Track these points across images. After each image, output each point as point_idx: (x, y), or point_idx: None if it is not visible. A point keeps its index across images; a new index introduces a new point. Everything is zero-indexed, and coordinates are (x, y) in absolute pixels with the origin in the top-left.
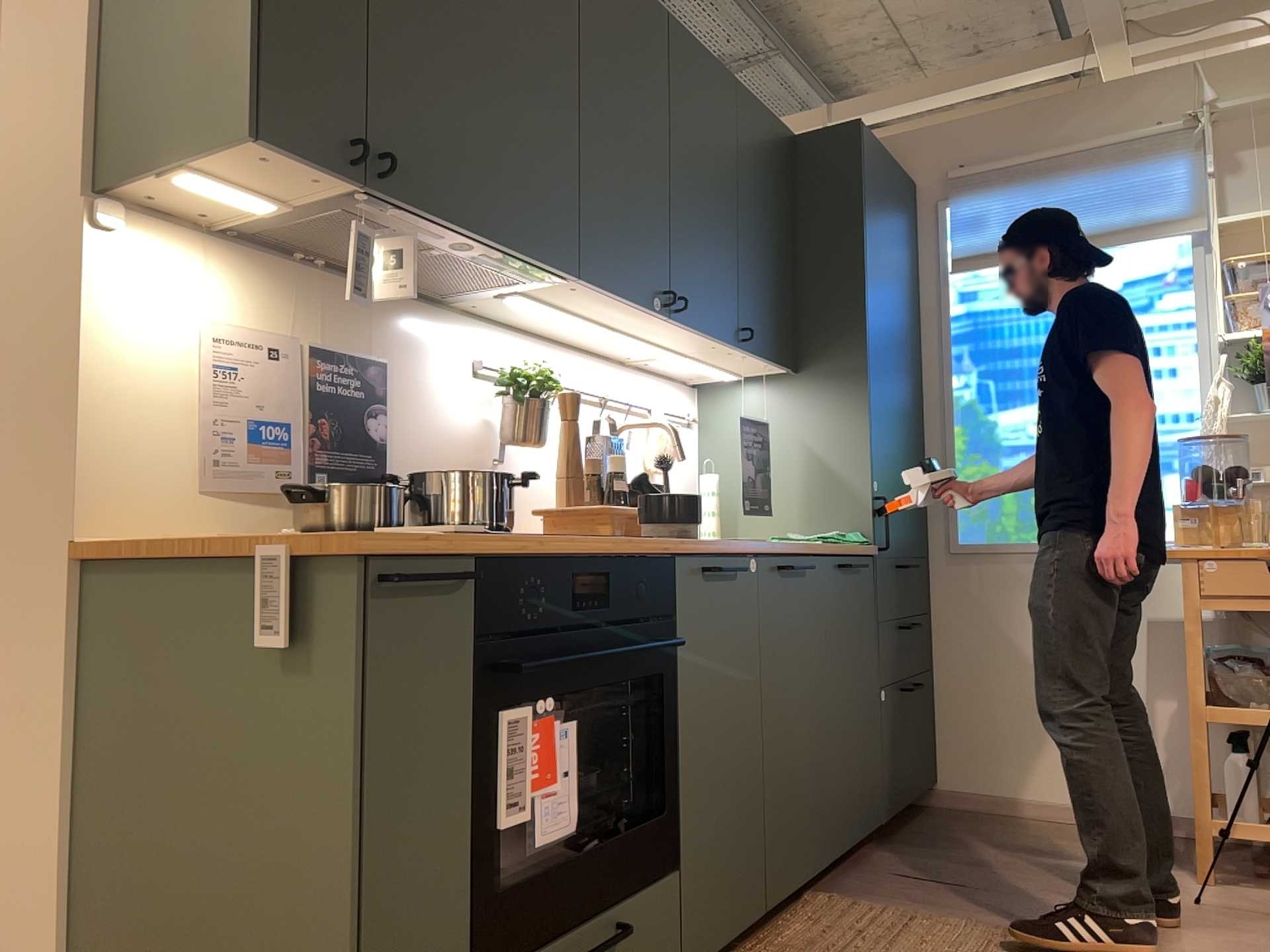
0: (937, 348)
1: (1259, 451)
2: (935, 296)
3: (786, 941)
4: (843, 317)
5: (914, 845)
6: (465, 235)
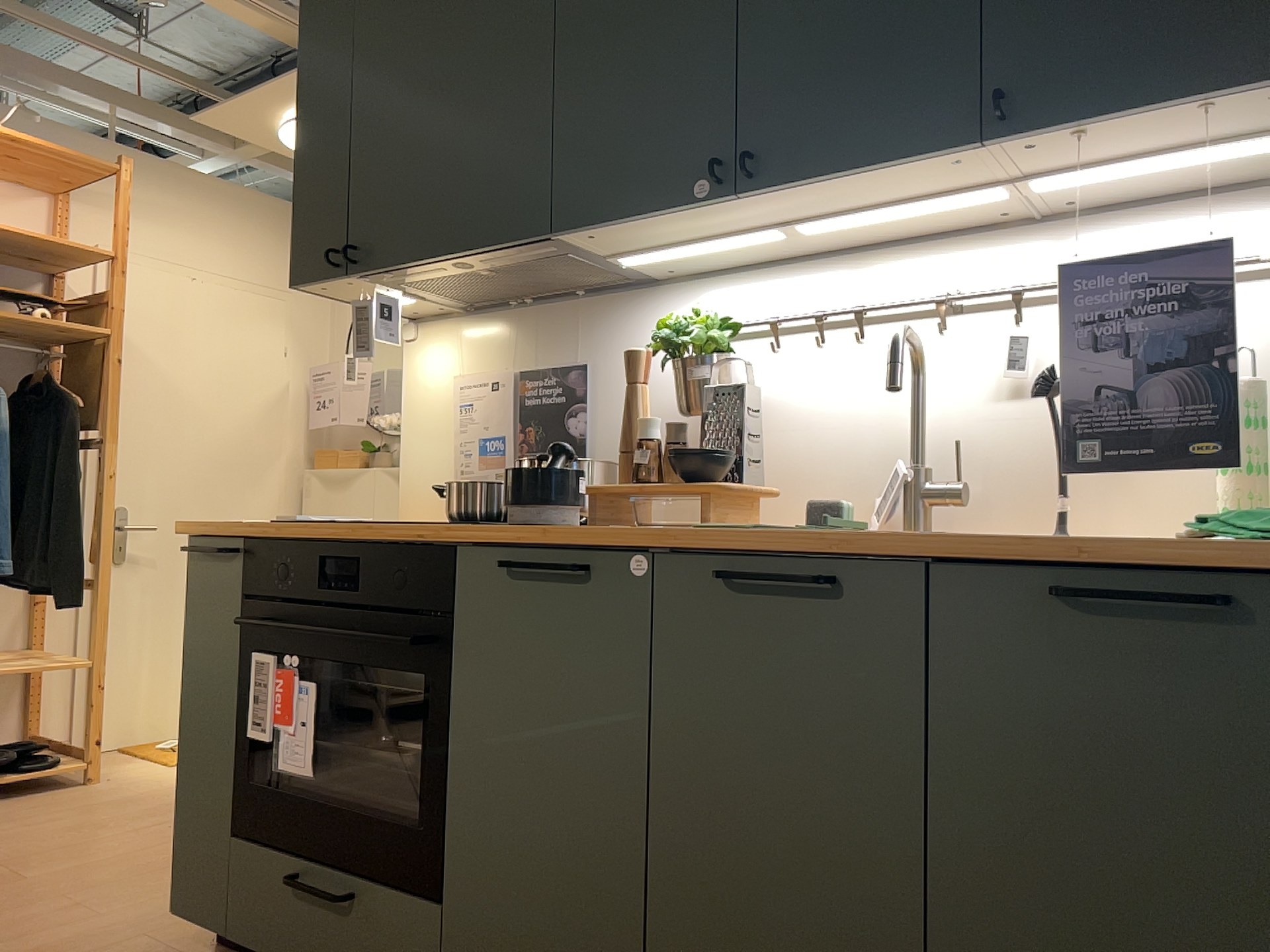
0: None
1: None
2: None
3: None
4: None
5: None
6: (436, 262)
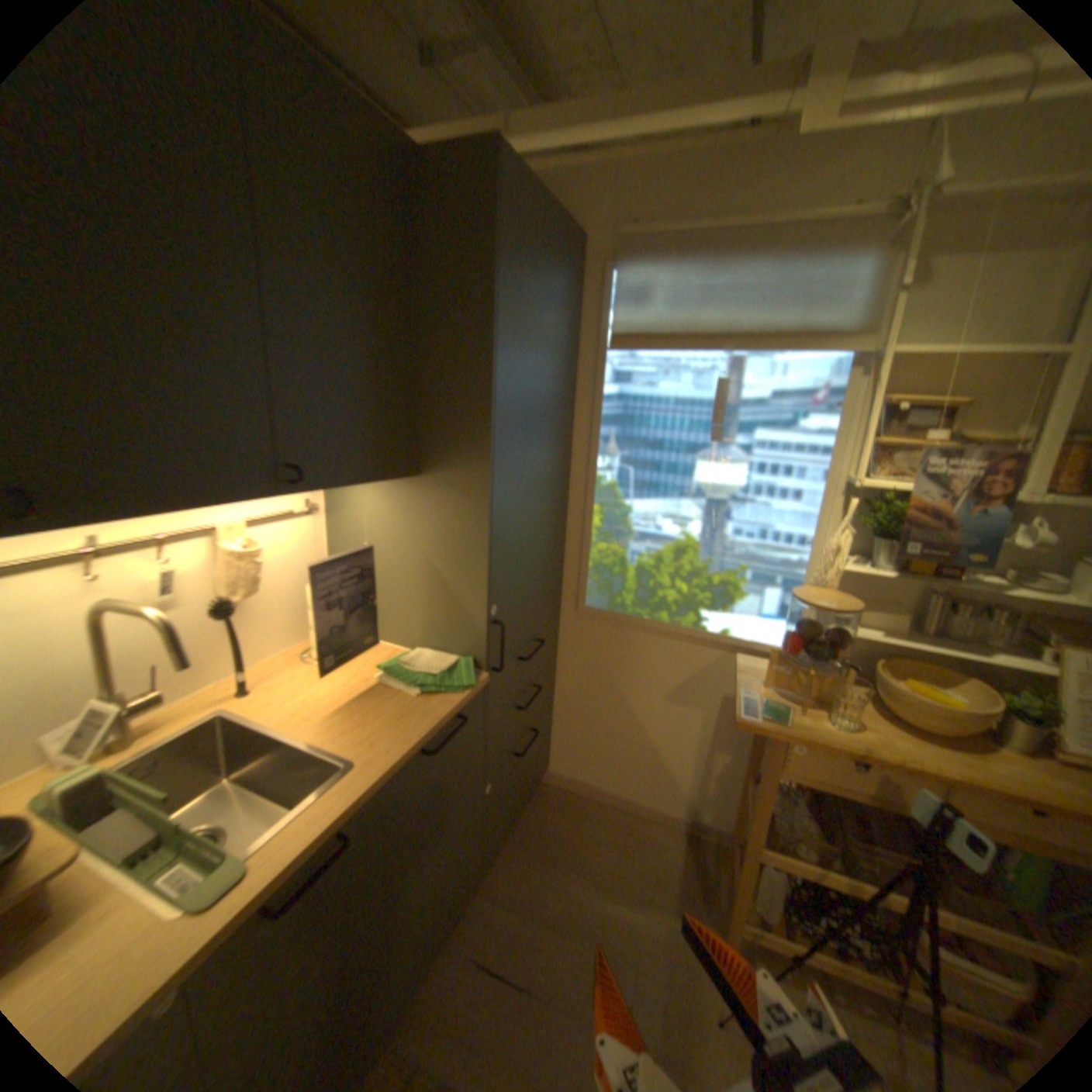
0: (588, 426)
1: (857, 585)
2: (592, 370)
3: None
4: (468, 422)
5: (509, 880)
6: None
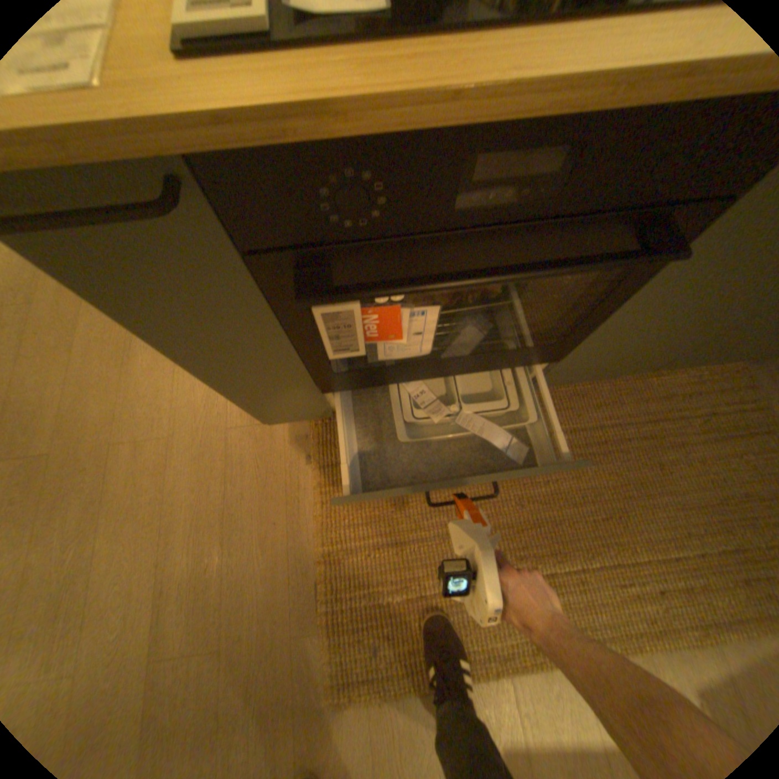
0: None
1: None
2: None
3: (657, 382)
4: None
5: None
6: None
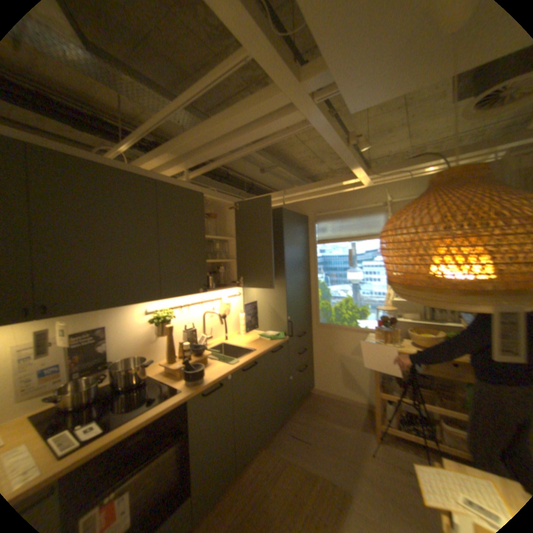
0: (314, 266)
1: (404, 307)
2: (313, 250)
3: (244, 481)
4: (278, 268)
5: (301, 418)
6: (101, 310)
